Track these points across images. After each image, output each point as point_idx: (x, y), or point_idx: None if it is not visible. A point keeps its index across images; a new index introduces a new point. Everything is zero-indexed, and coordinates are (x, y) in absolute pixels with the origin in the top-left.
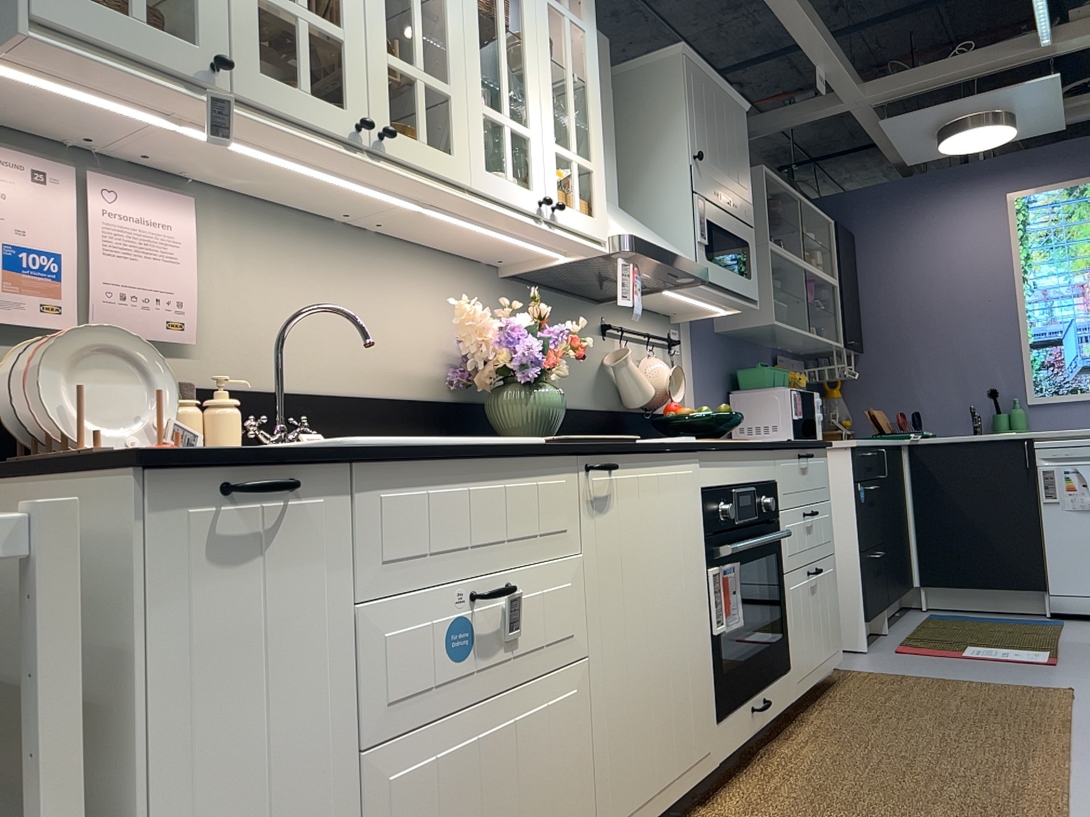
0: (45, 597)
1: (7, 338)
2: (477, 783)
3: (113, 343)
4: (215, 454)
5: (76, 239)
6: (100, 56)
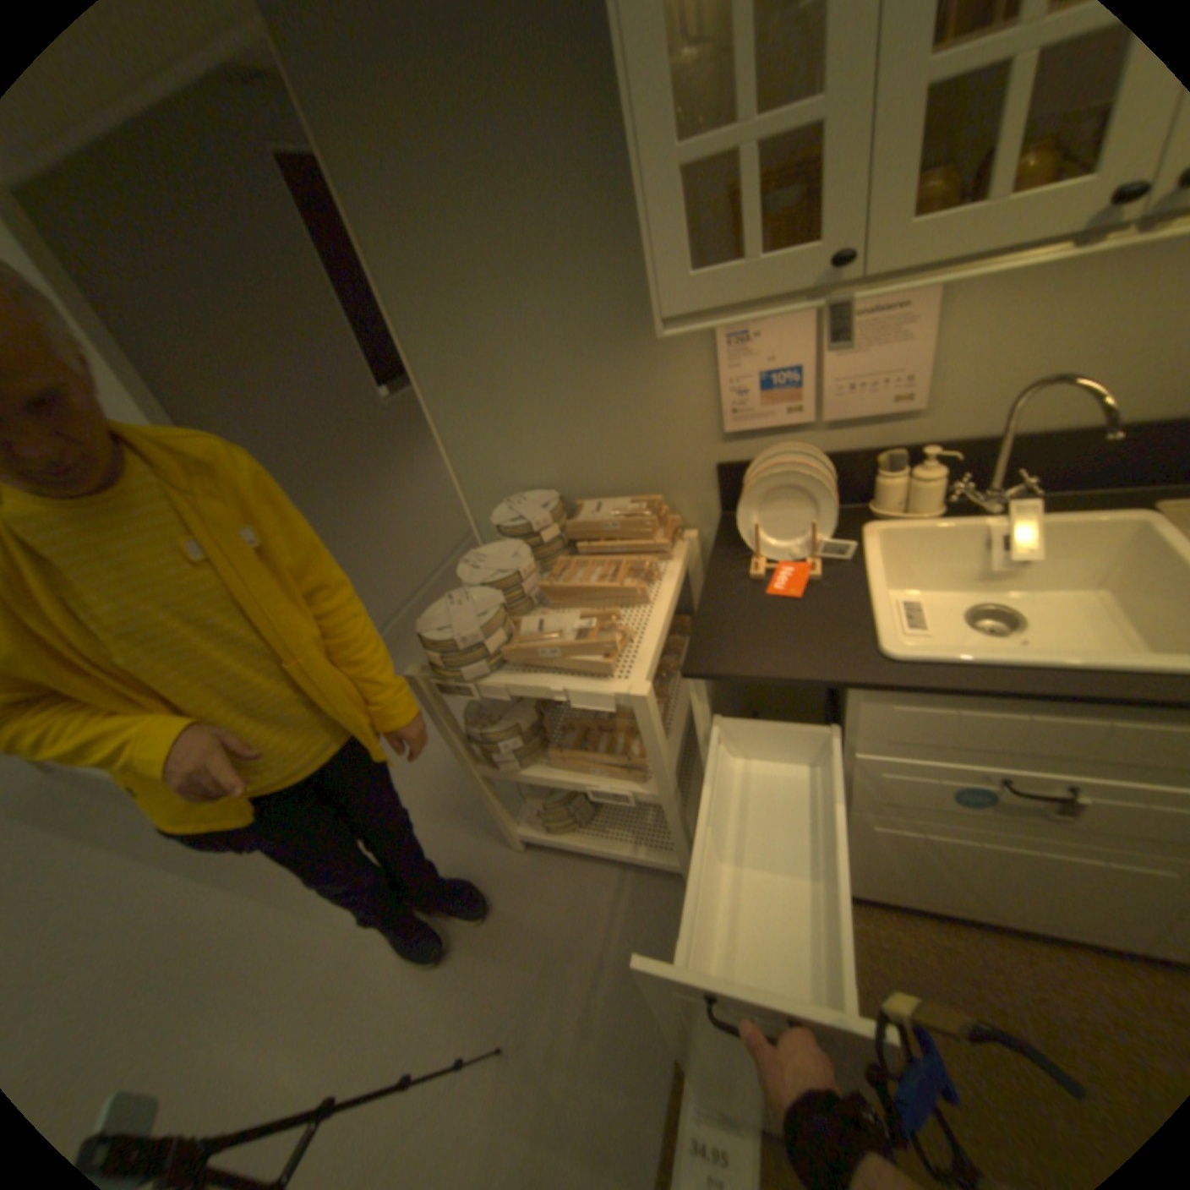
0: (645, 724)
1: (768, 432)
2: (975, 863)
3: (800, 473)
4: (735, 679)
5: (814, 348)
6: (724, 315)
